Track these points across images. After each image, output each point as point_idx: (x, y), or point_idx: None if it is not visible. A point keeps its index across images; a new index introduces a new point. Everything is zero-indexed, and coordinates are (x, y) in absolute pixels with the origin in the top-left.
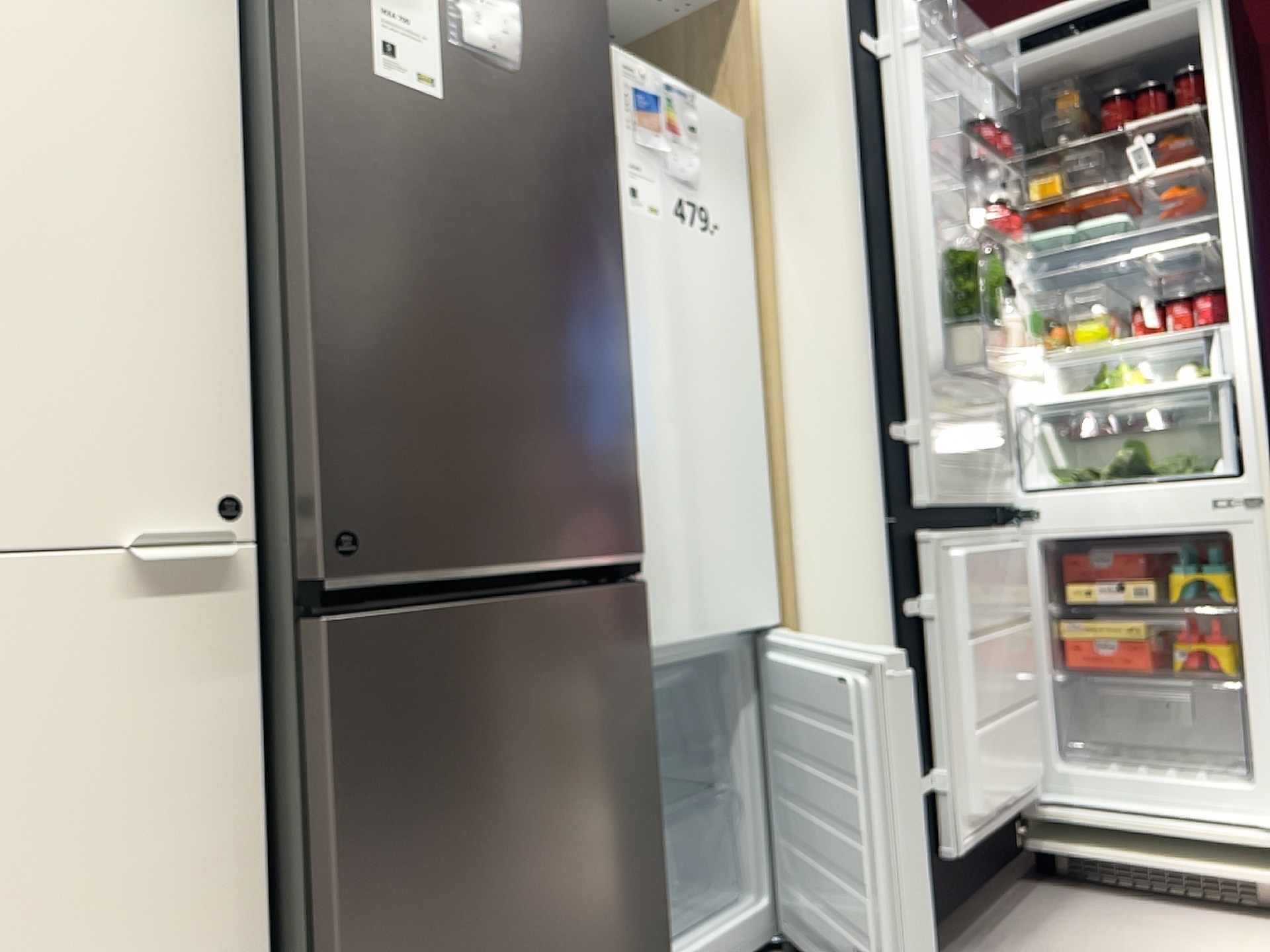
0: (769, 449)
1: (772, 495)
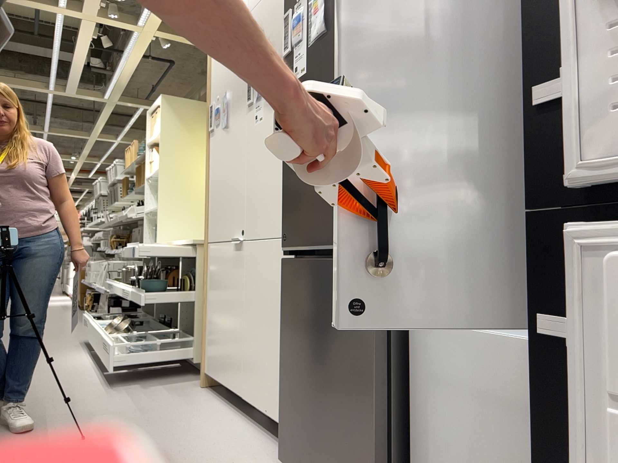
0: None
1: None
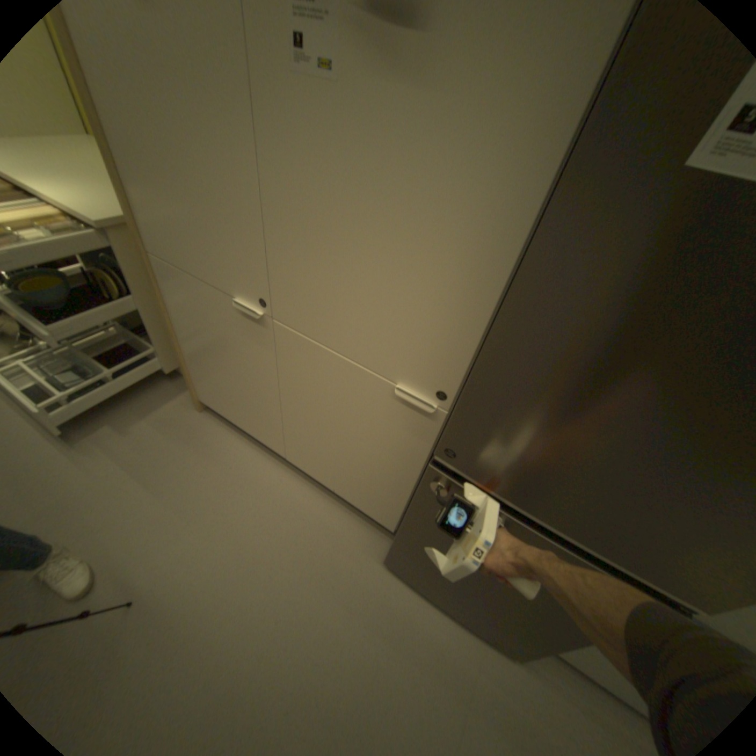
0: None
1: None
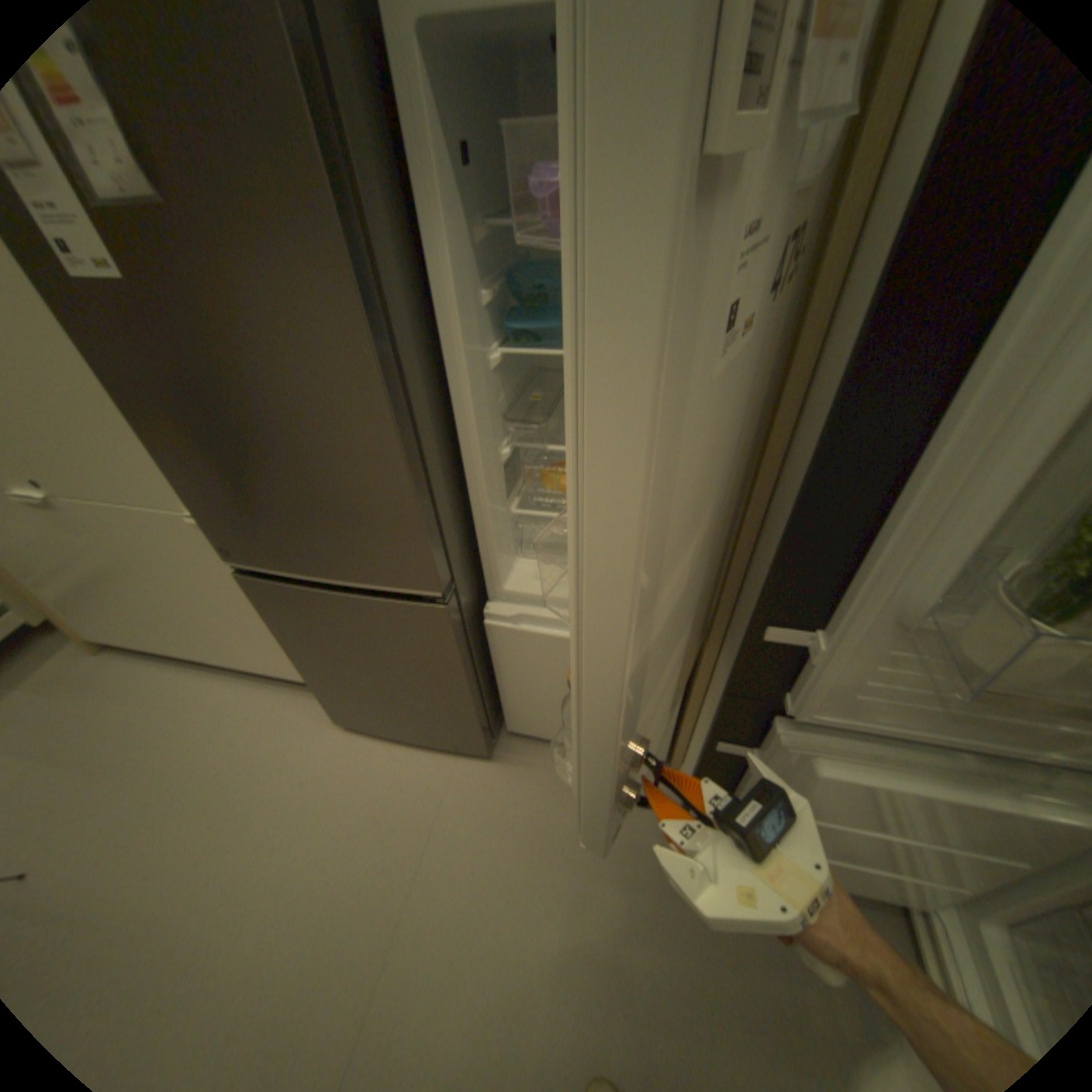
0: (742, 511)
1: (730, 550)
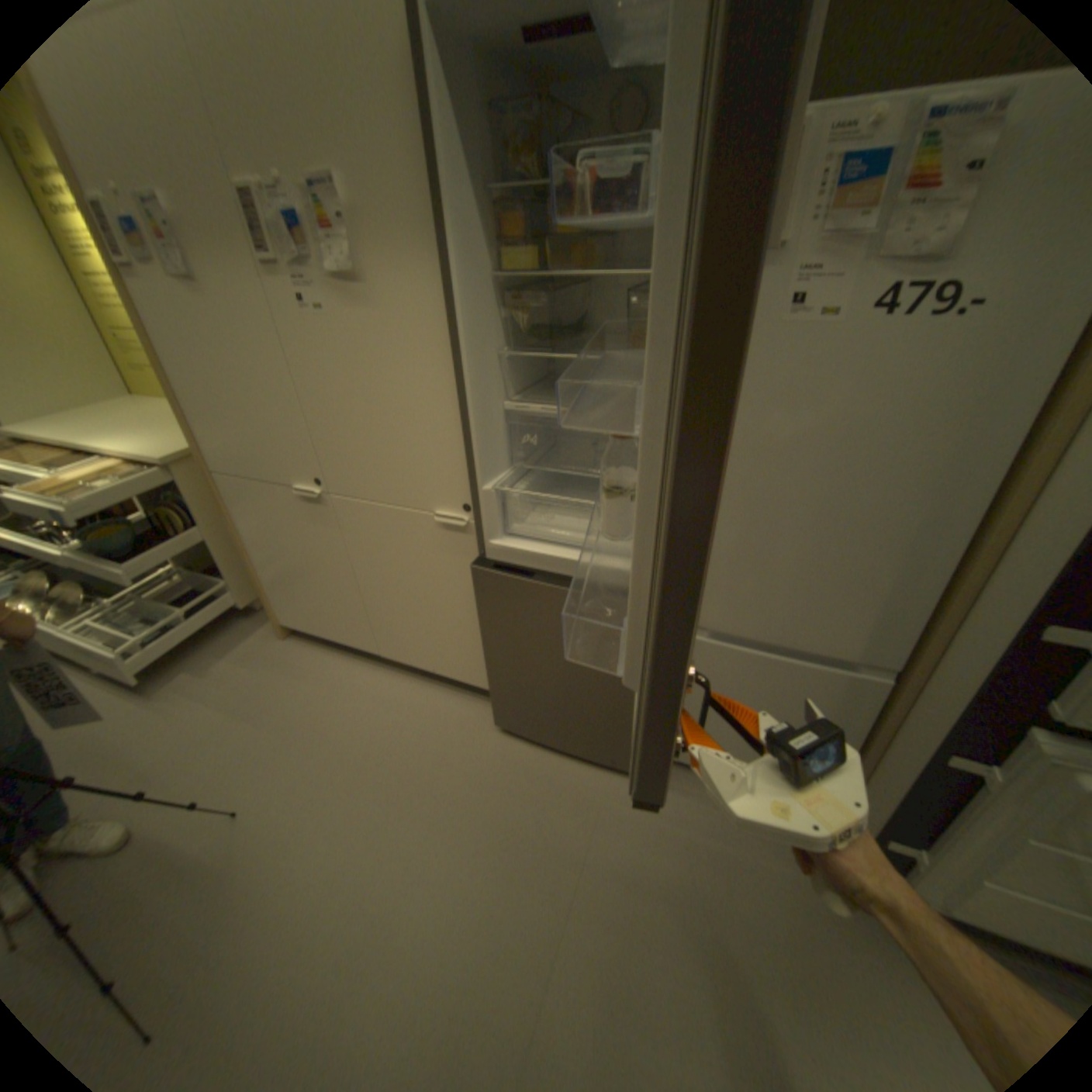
0: (979, 541)
1: (958, 579)
